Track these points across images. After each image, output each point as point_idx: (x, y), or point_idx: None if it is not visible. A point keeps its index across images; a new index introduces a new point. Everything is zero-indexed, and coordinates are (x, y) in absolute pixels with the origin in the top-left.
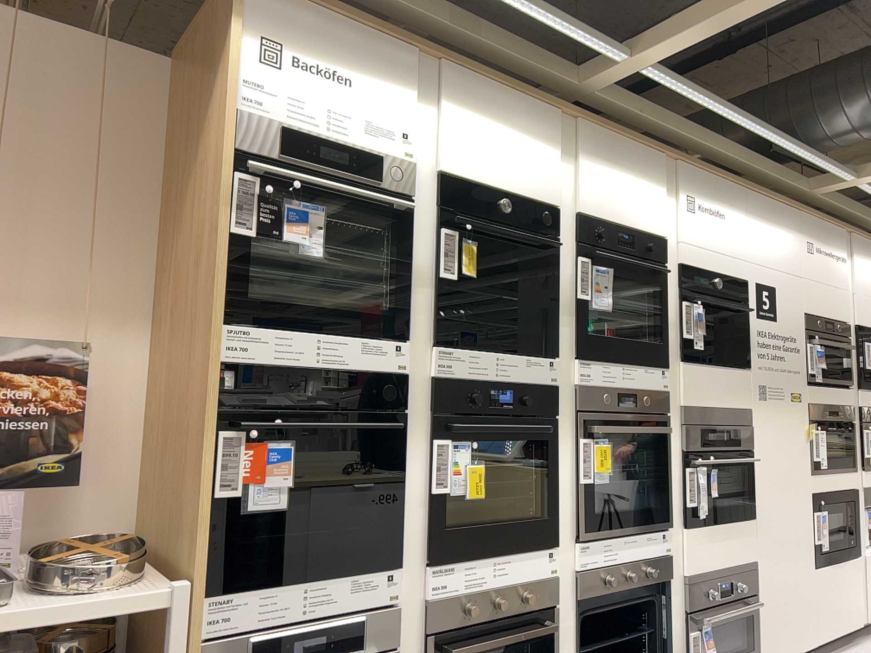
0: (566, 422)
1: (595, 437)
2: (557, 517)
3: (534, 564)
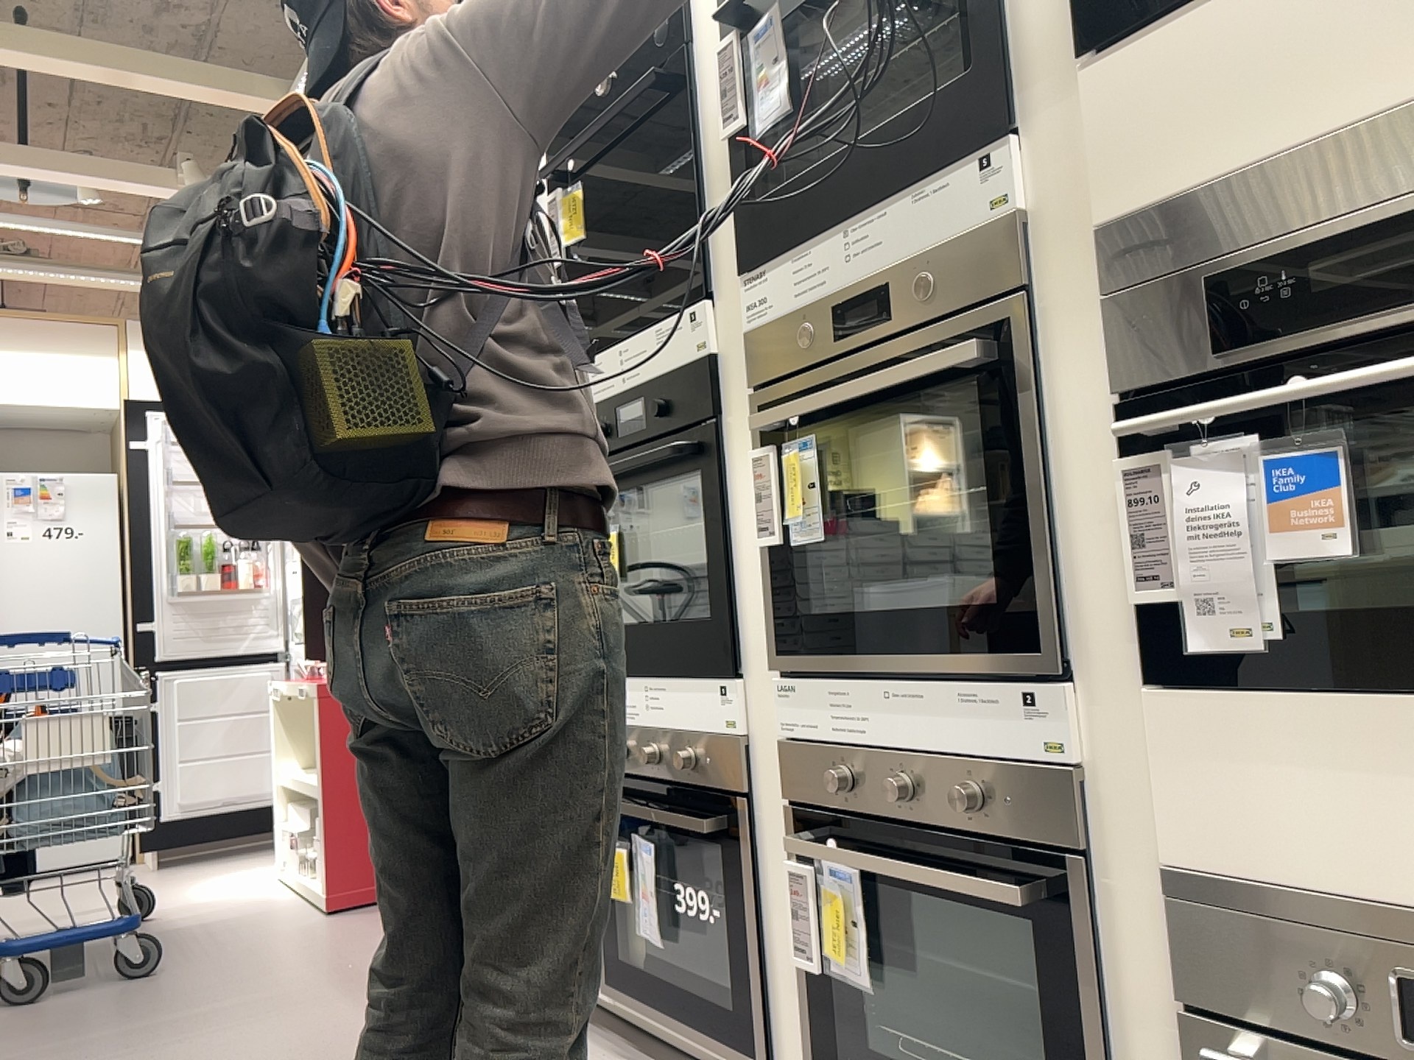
0: (742, 419)
1: (789, 438)
2: (726, 620)
3: (697, 704)
